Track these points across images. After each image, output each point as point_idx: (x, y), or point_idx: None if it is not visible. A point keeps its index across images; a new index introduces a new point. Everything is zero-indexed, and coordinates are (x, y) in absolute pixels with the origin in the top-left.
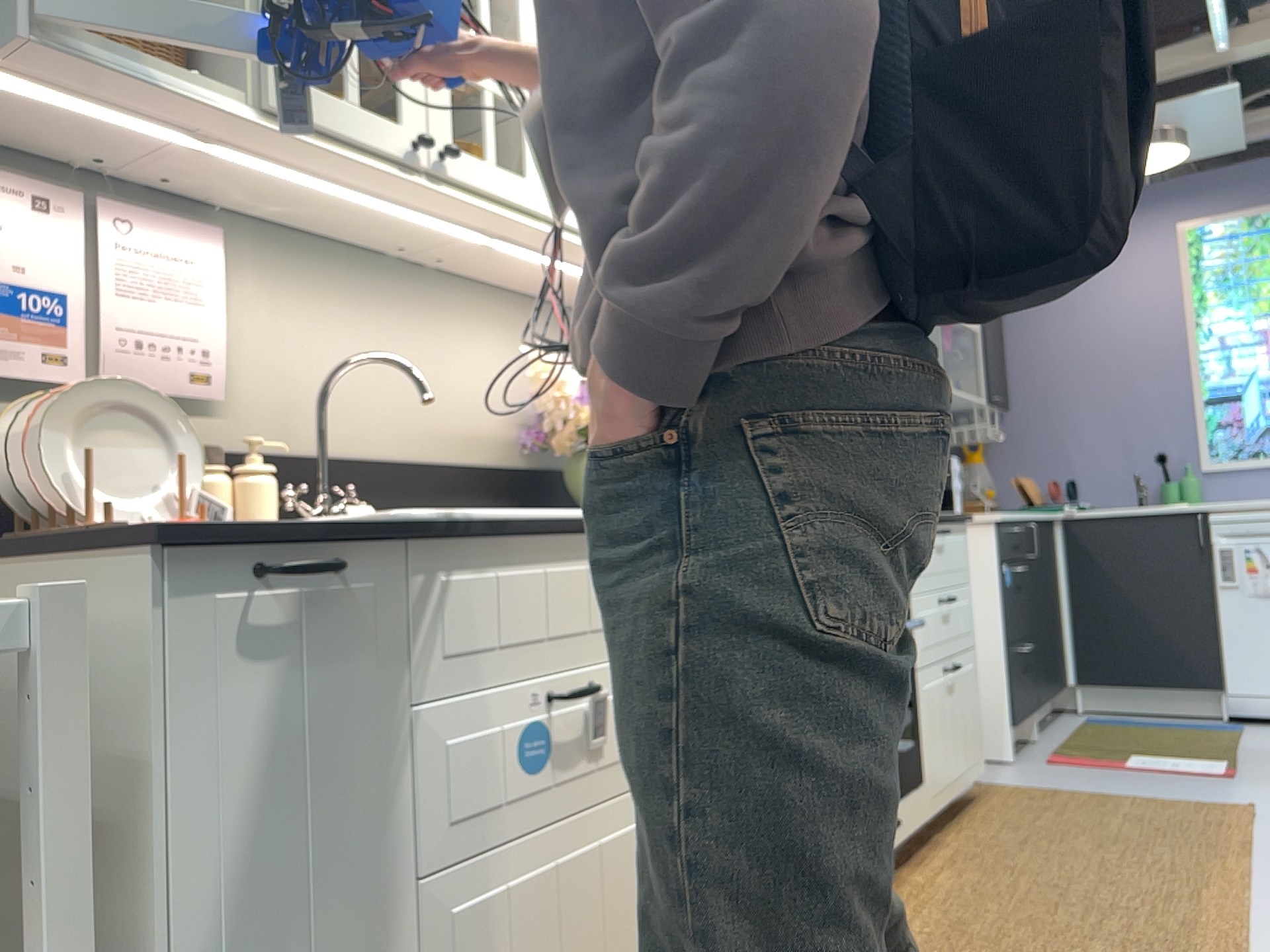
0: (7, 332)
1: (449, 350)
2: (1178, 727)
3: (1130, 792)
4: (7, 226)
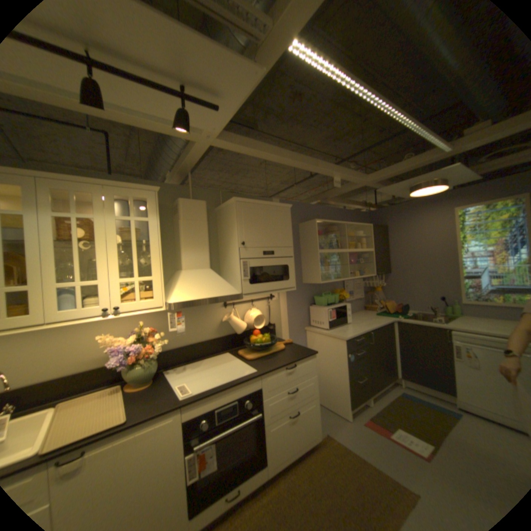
0: None
1: (81, 336)
2: (433, 411)
3: (376, 464)
4: None
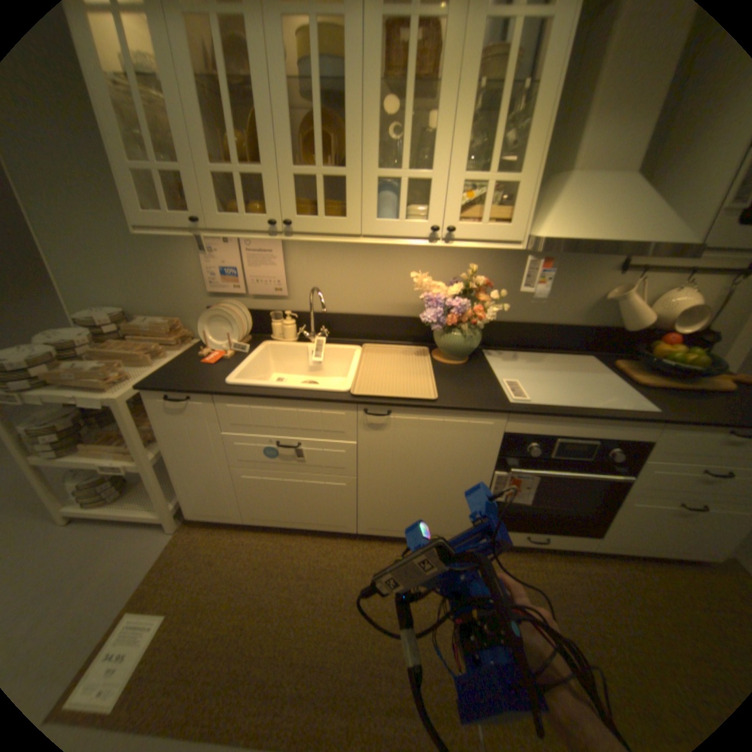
0: (225, 283)
1: (393, 269)
2: None
3: None
4: (219, 252)
